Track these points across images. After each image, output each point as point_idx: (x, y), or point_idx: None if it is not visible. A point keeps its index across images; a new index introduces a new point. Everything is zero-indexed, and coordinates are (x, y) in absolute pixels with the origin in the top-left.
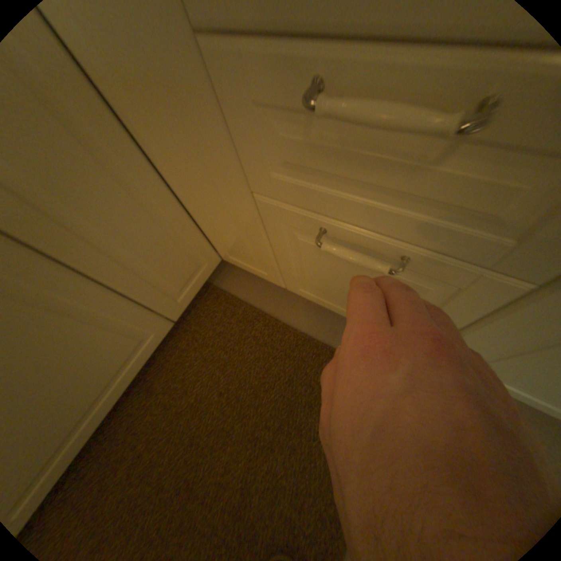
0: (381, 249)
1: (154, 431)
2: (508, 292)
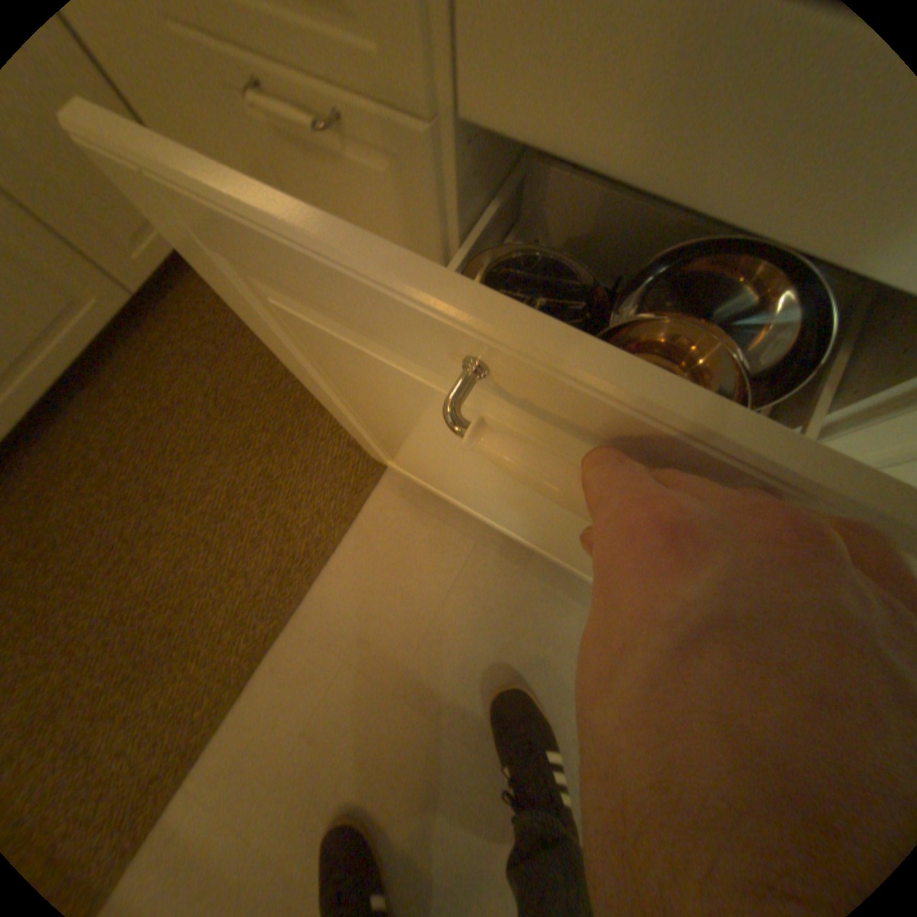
0: (312, 98)
1: (113, 439)
2: (418, 141)
